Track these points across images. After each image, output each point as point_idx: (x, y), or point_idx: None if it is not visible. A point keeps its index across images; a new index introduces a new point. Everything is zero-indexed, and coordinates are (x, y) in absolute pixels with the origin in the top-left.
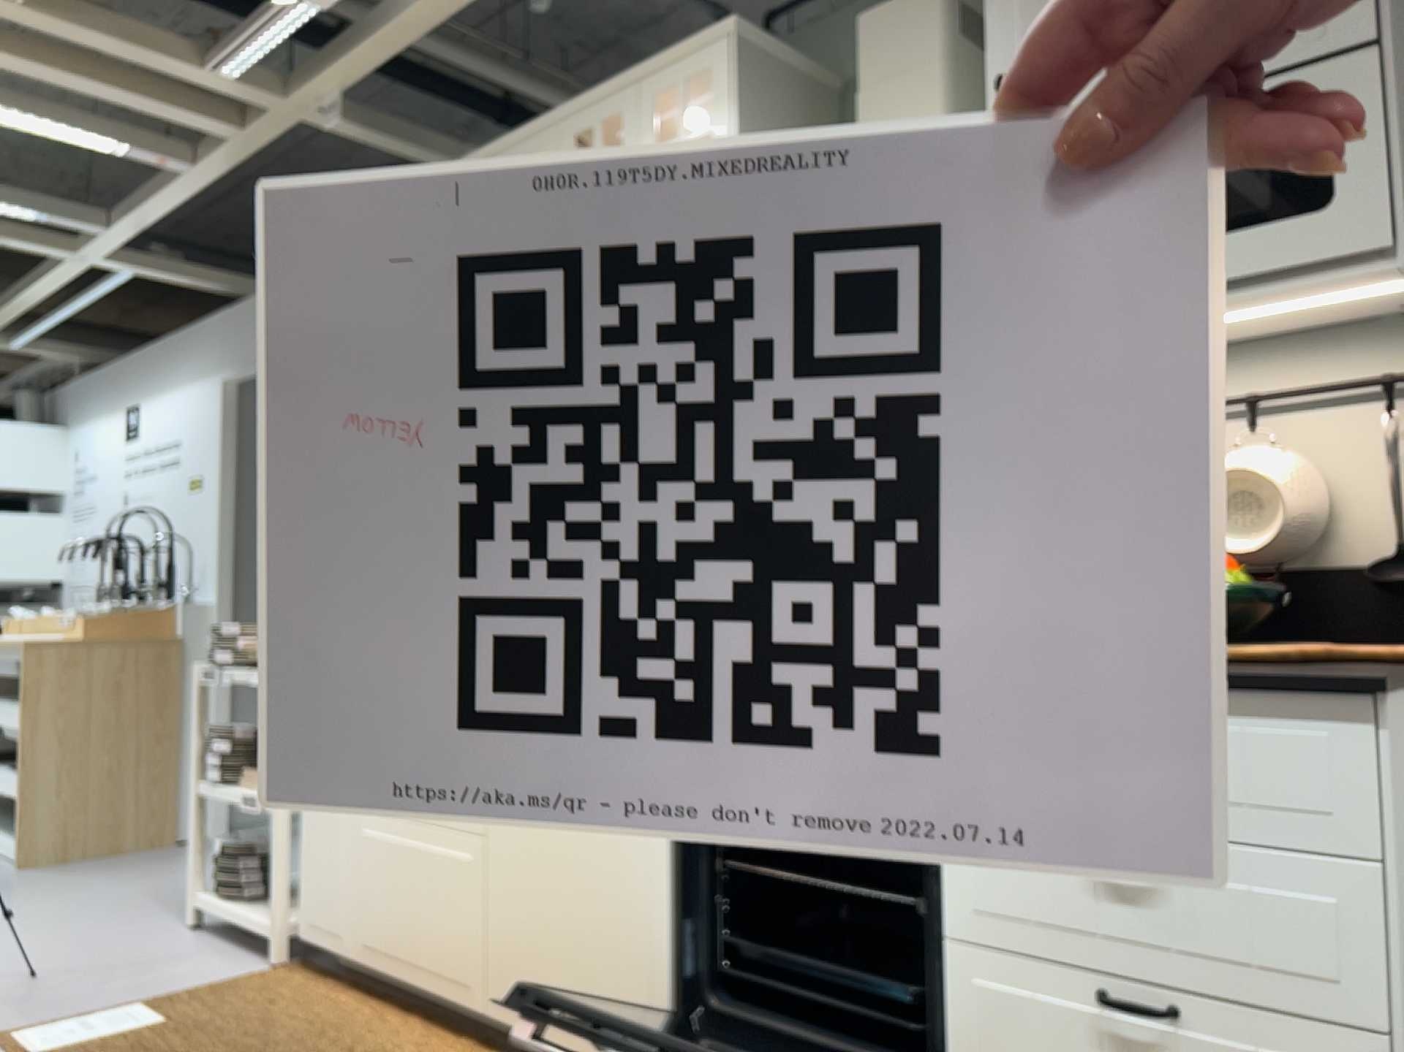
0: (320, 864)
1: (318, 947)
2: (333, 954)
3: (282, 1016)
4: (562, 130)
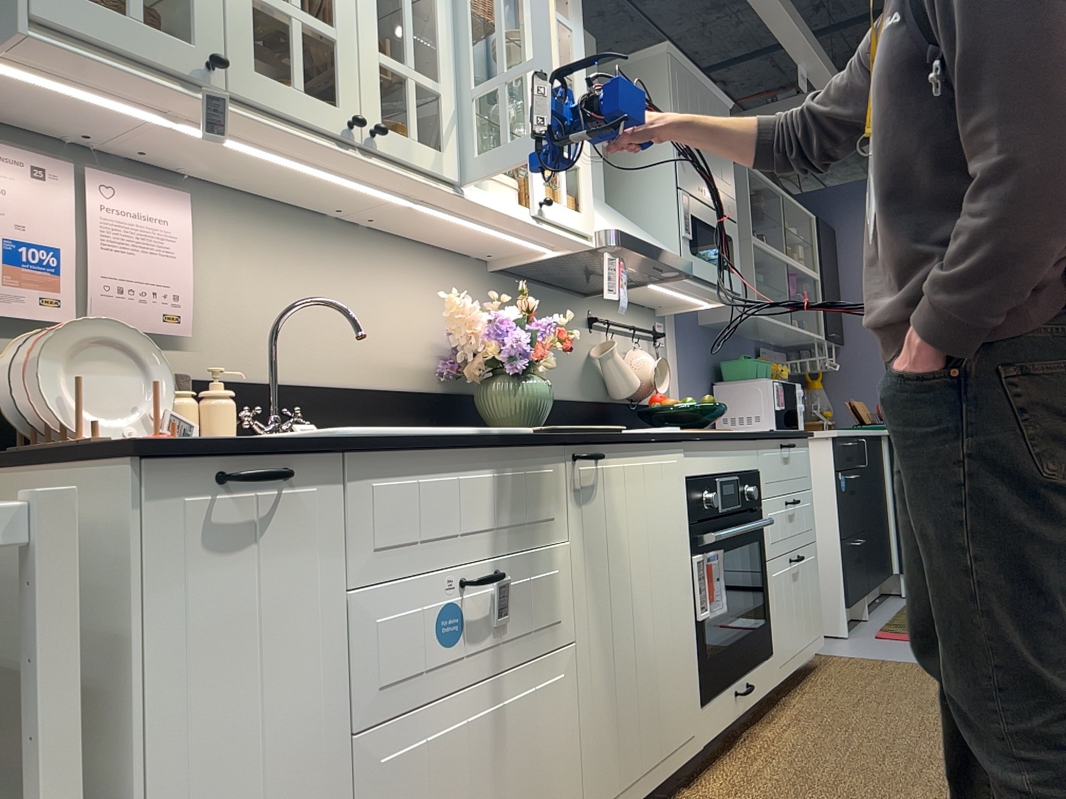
0: None
1: None
2: None
3: None
4: None
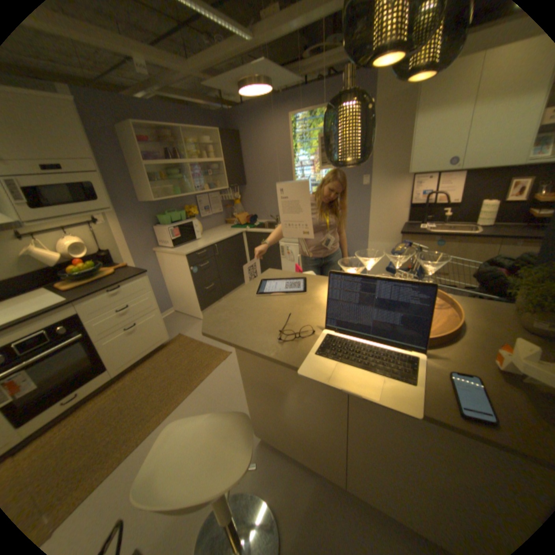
0: None
1: None
2: None
3: None
4: None
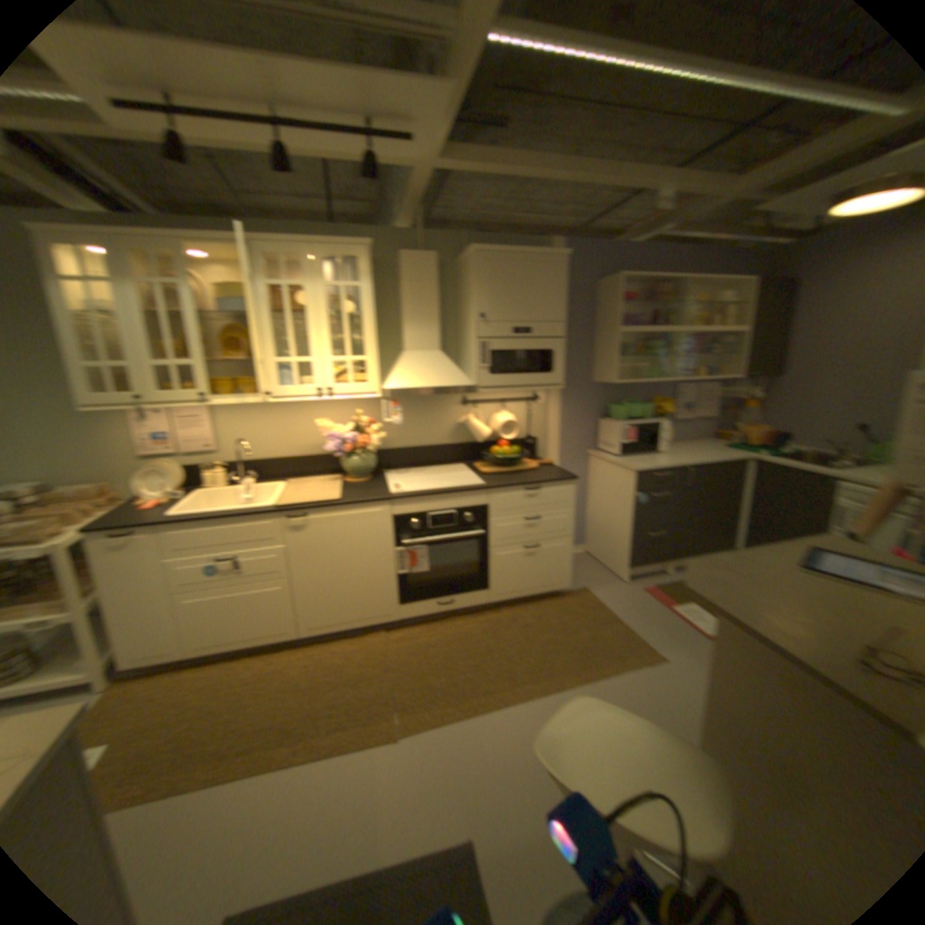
0: (133, 633)
1: (141, 669)
2: (159, 665)
3: (168, 701)
4: (248, 246)
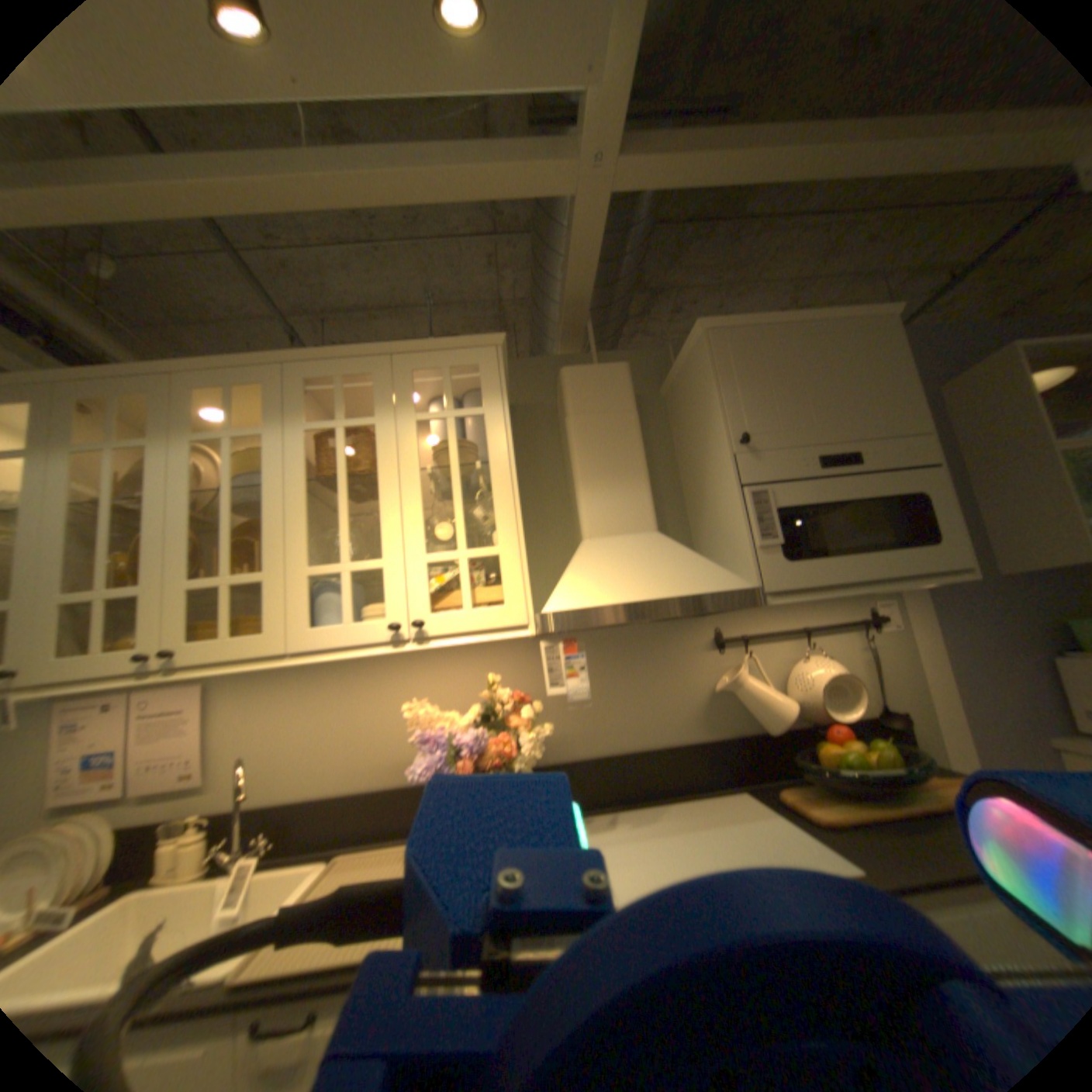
0: None
1: None
2: None
3: None
4: (287, 371)
